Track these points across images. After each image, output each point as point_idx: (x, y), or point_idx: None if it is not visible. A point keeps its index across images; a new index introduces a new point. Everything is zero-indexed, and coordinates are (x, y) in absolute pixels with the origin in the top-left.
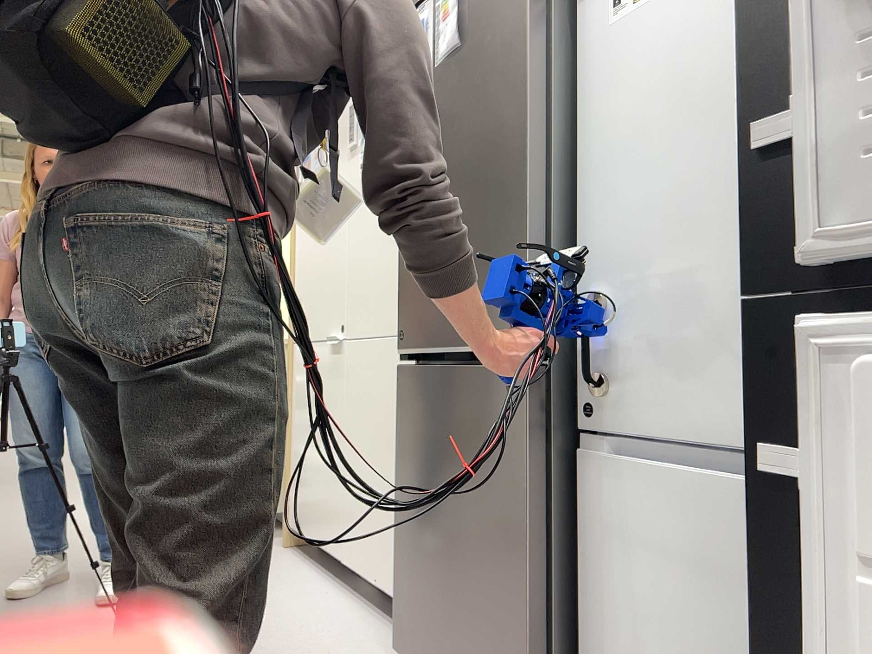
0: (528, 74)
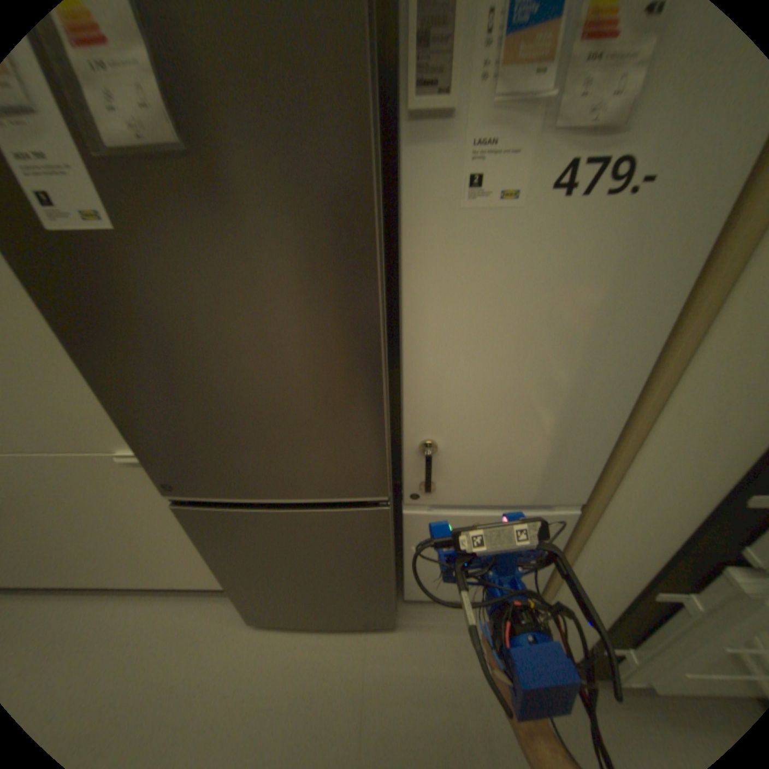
0: (372, 269)
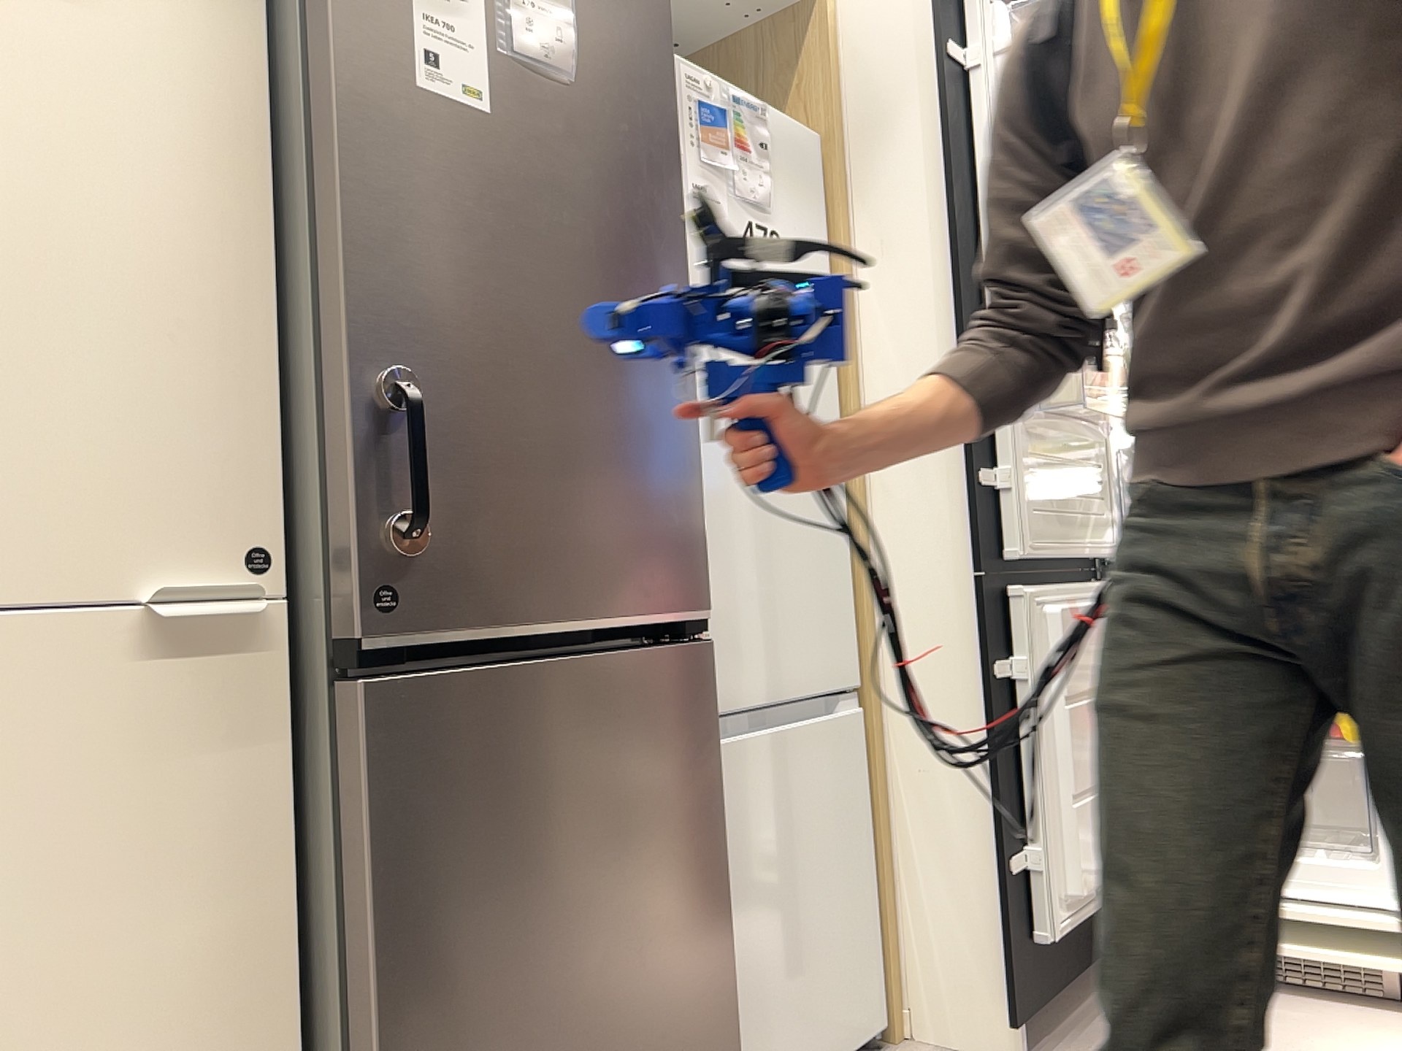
0: (684, 240)
